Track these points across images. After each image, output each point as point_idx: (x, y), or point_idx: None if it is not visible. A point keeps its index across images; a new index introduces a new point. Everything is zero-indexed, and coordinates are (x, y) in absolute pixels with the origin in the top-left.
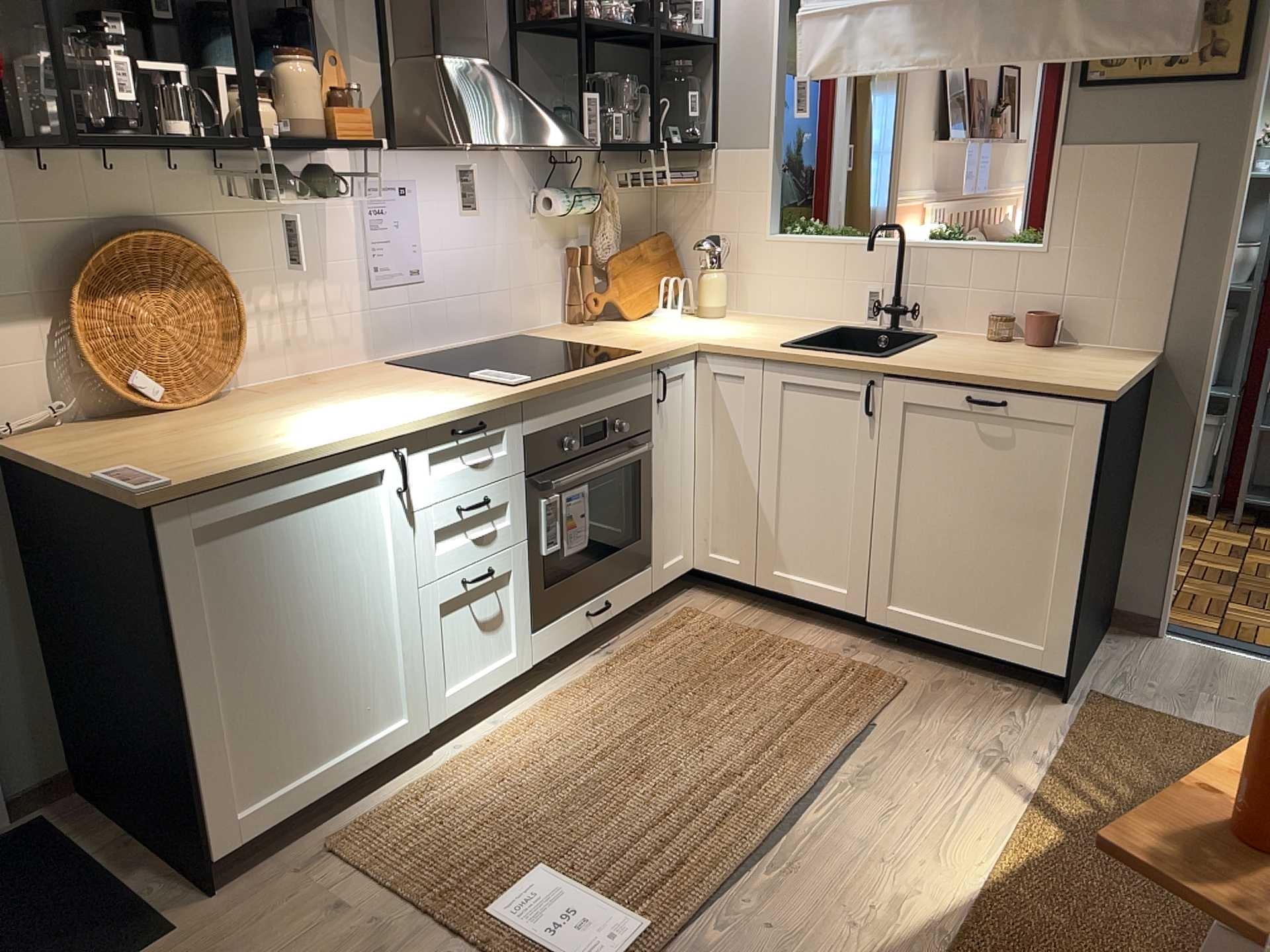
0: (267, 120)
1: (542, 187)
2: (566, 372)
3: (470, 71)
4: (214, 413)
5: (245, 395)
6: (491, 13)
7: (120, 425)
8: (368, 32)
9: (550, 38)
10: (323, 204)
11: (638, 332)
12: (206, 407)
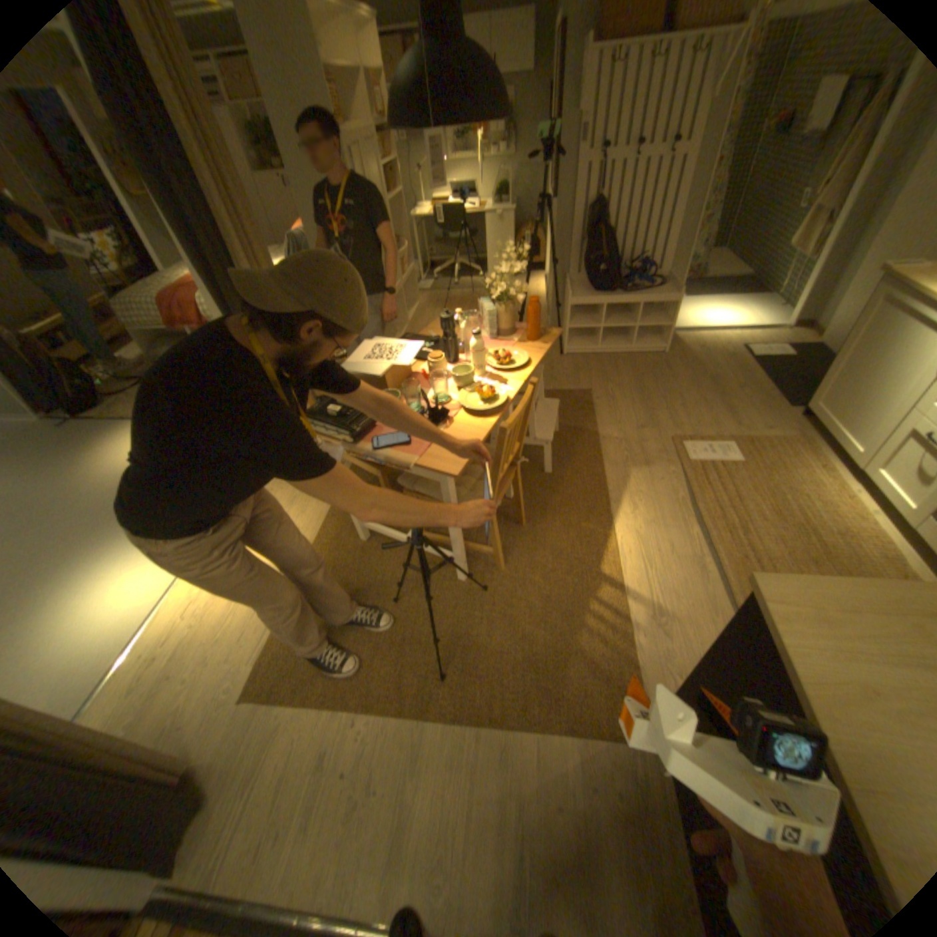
0: None
1: None
2: None
3: None
4: None
5: None
6: None
7: None
8: None
9: None
10: None
11: None
12: None
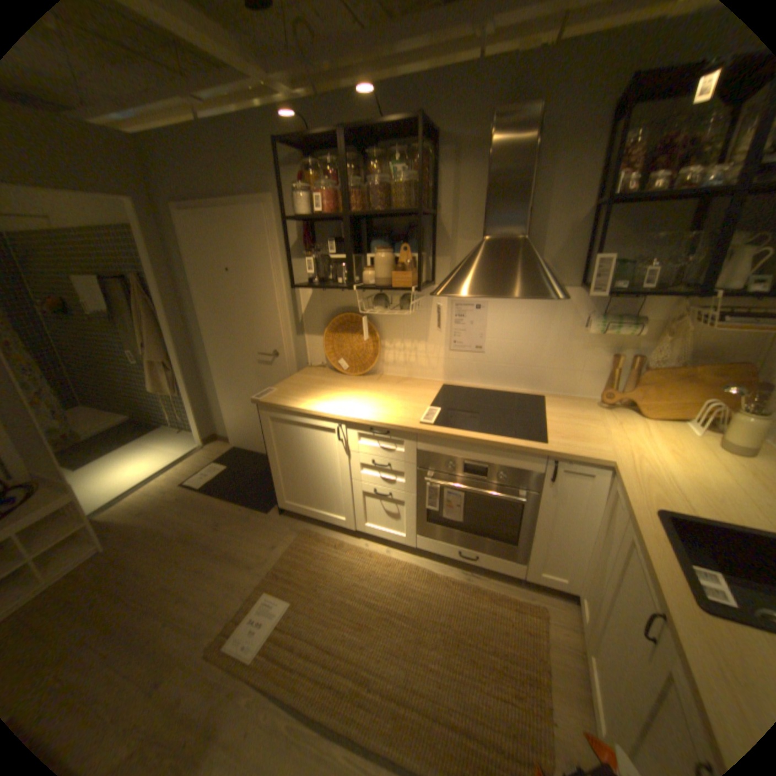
0: (366, 276)
1: (603, 311)
2: (461, 429)
3: (501, 244)
4: (348, 380)
5: (375, 377)
6: (578, 194)
7: (330, 373)
8: (470, 223)
9: (644, 202)
10: (430, 308)
11: (614, 429)
12: (354, 377)
